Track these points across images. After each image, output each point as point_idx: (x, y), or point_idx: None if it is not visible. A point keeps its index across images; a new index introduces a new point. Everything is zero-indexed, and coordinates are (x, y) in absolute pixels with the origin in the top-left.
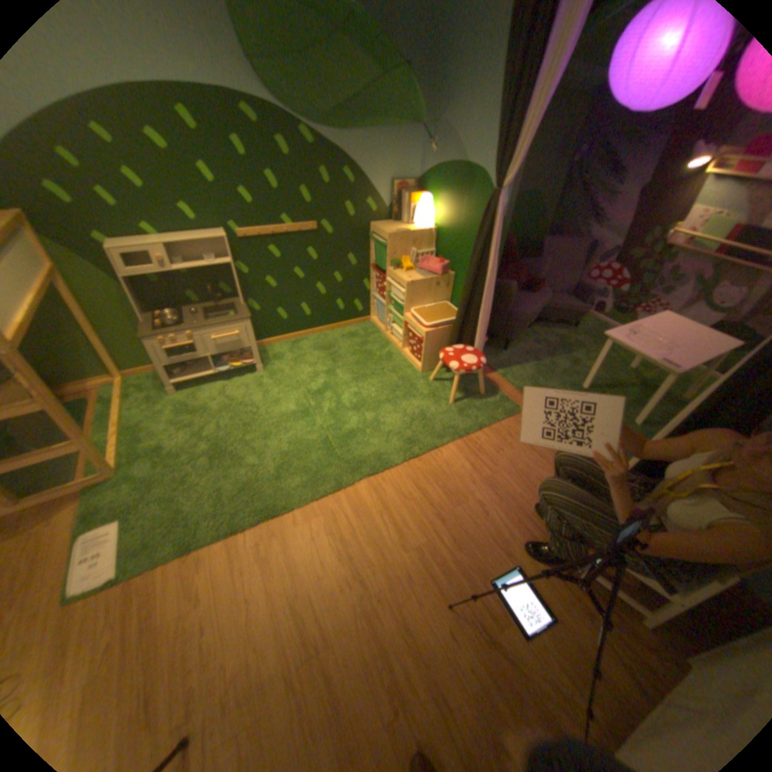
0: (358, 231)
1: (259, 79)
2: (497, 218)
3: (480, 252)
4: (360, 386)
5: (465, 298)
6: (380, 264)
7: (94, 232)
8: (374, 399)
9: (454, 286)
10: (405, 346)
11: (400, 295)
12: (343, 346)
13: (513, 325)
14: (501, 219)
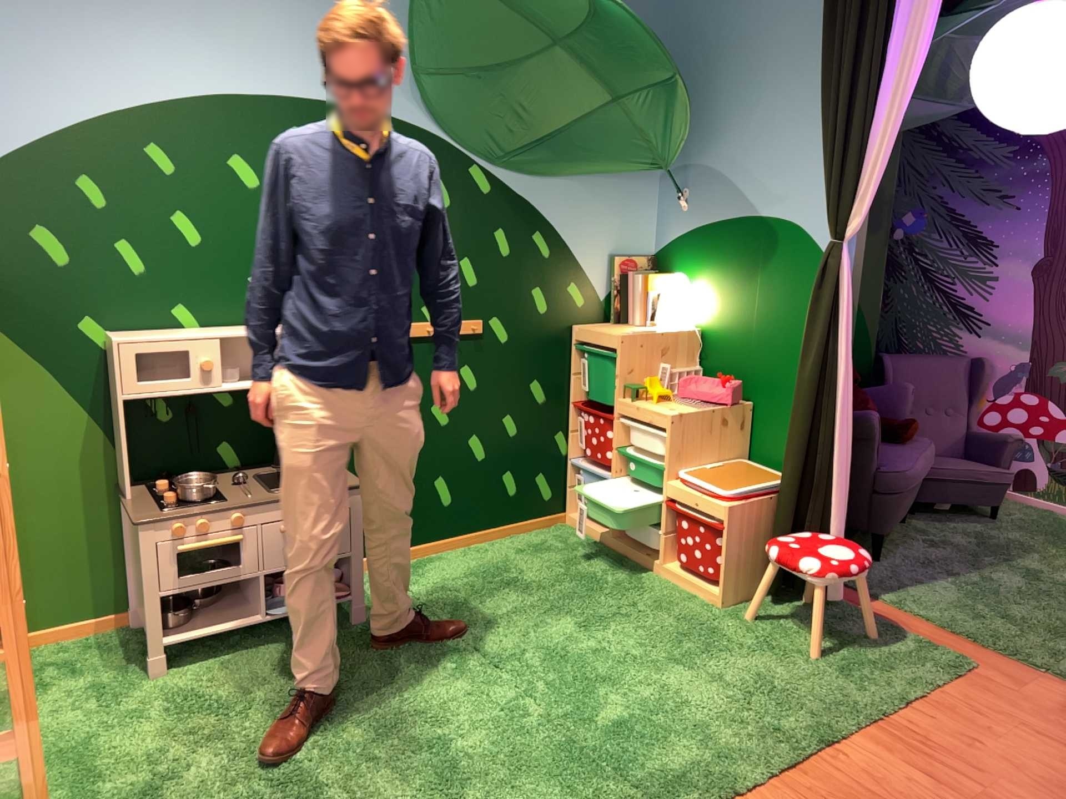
0: (552, 336)
1: (421, 99)
2: (843, 283)
3: (821, 341)
4: (599, 636)
5: (802, 430)
6: (602, 392)
7: (87, 317)
8: (642, 658)
9: (755, 426)
10: (672, 554)
11: (654, 444)
12: (527, 567)
13: (885, 497)
14: (850, 285)
